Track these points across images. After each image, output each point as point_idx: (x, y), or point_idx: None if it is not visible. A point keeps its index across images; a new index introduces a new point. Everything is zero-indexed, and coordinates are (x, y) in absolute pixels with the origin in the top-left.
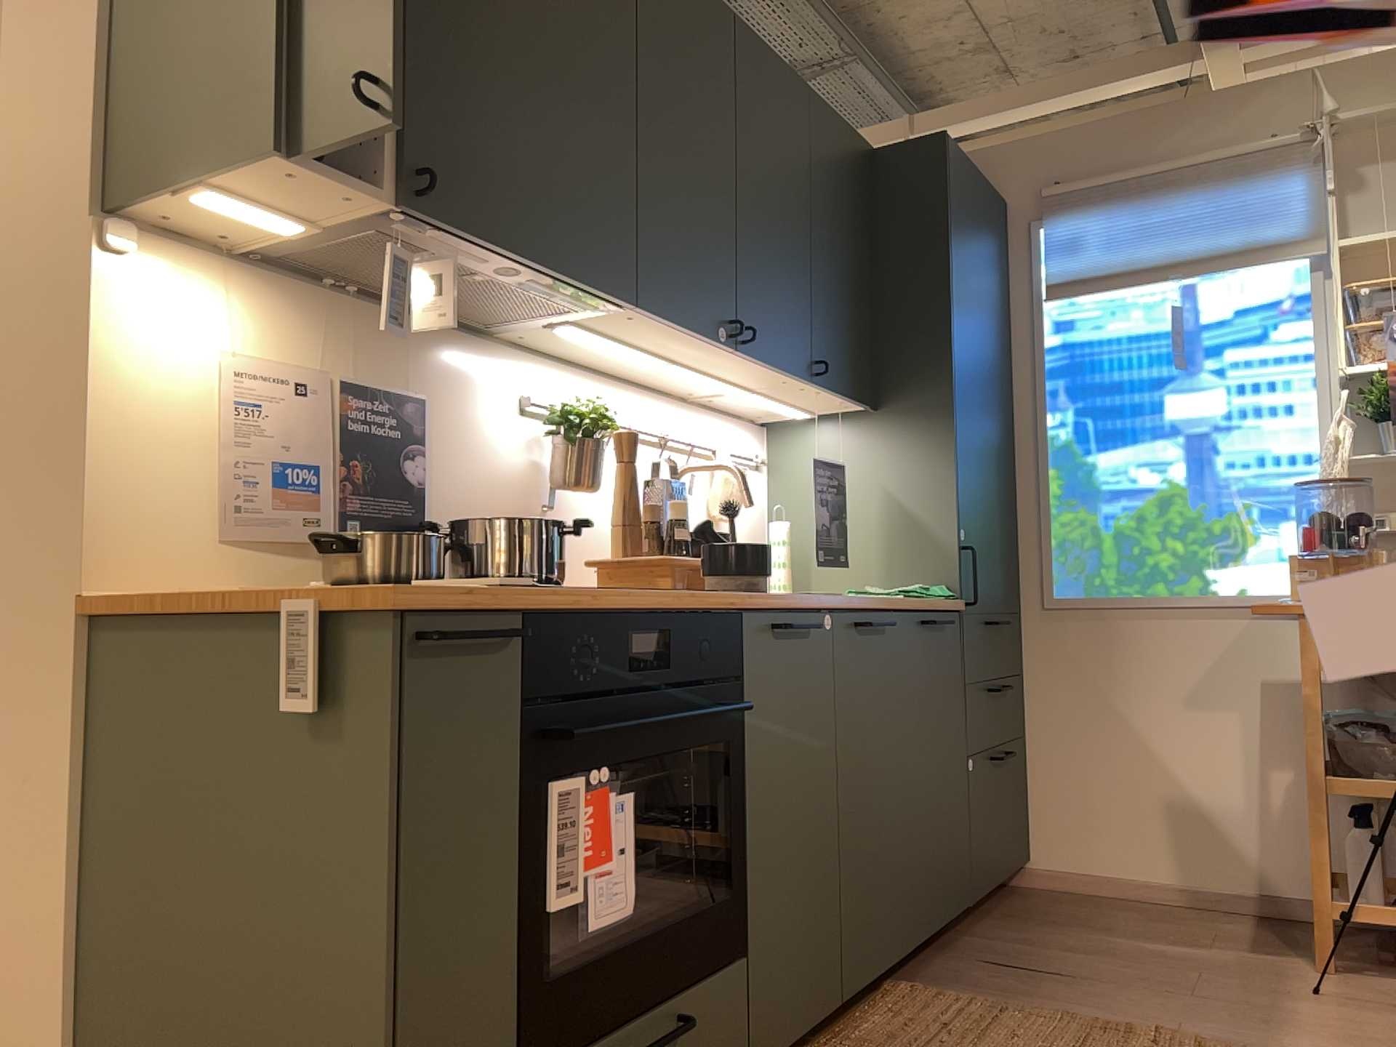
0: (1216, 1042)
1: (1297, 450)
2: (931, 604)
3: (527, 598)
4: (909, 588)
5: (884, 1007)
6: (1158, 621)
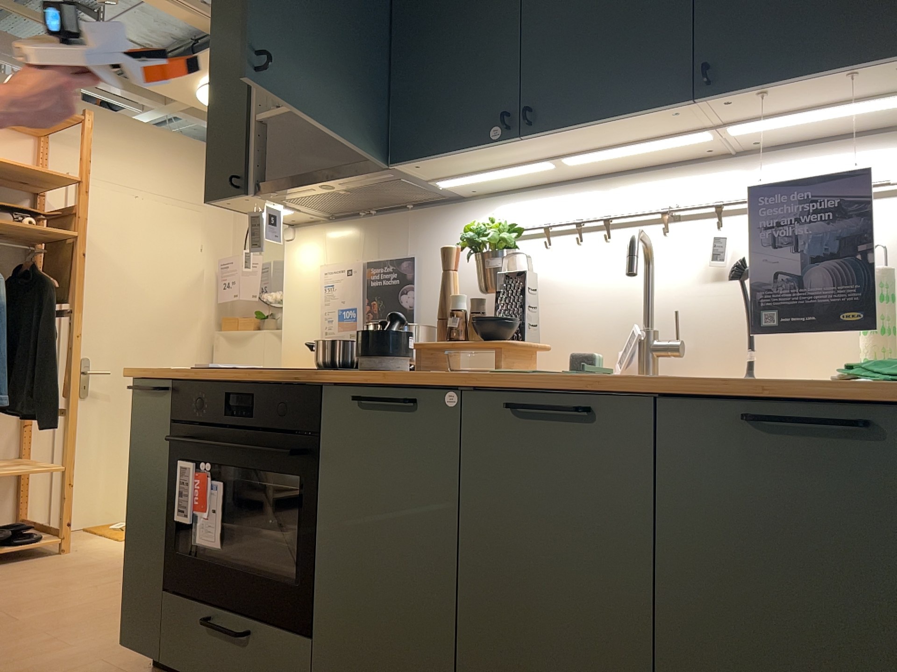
0: None
1: None
2: (823, 389)
3: (166, 373)
4: None
5: None
6: None
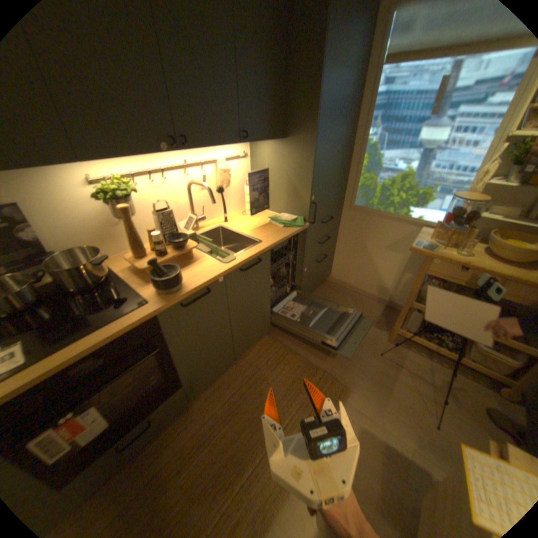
0: (337, 383)
1: (470, 165)
2: (289, 233)
3: None
4: (290, 216)
5: (255, 349)
6: (386, 221)
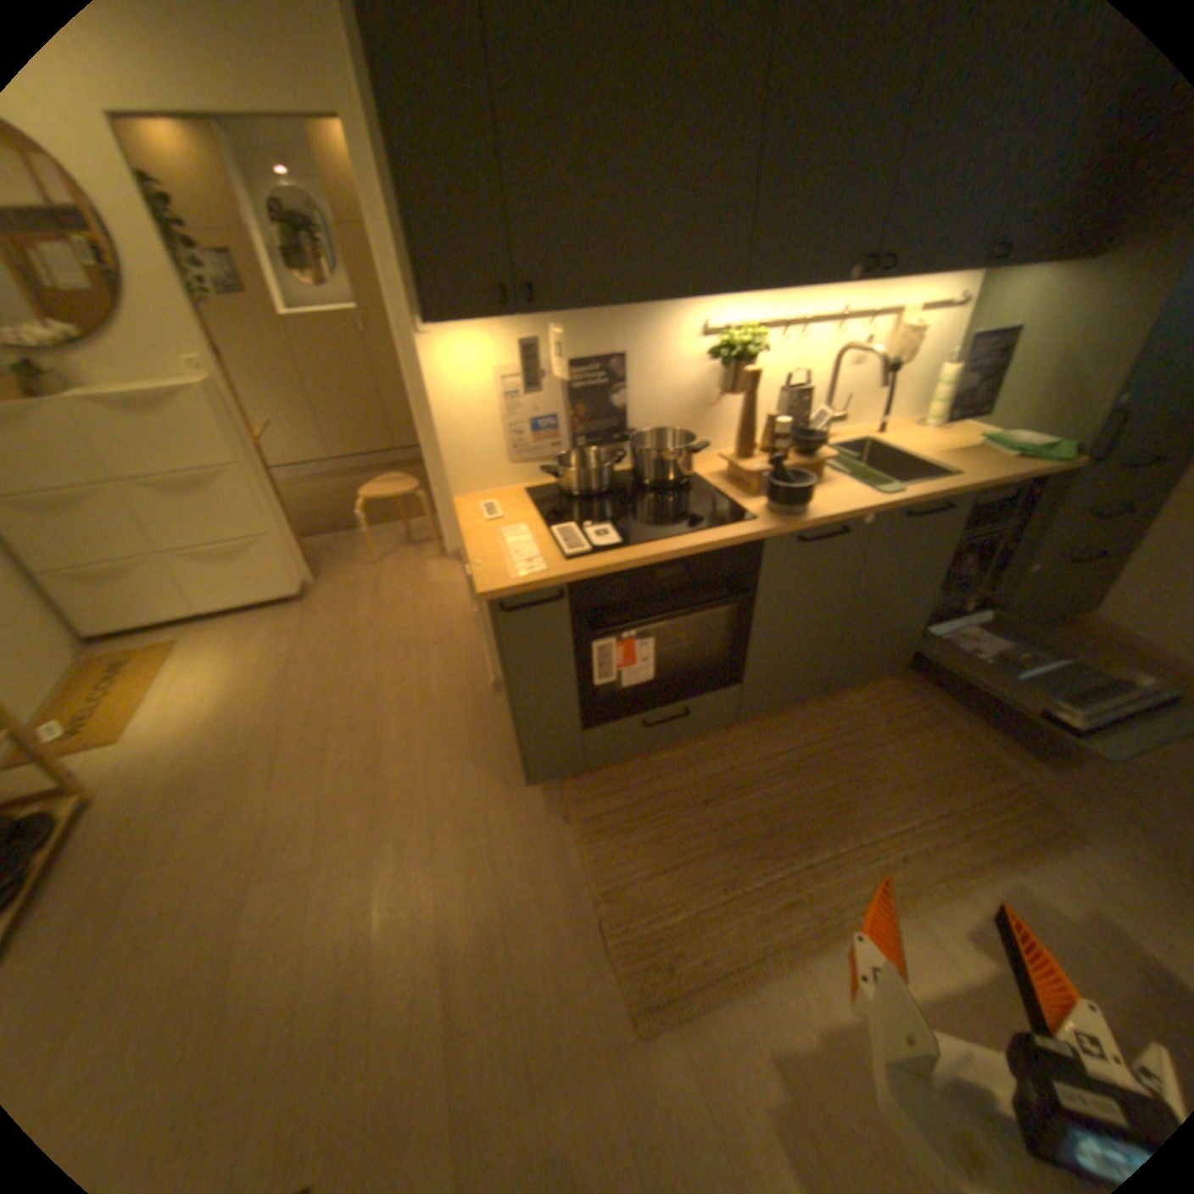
0: (1054, 814)
1: None
2: (1032, 469)
3: (566, 578)
4: (1040, 437)
5: (867, 693)
6: None
